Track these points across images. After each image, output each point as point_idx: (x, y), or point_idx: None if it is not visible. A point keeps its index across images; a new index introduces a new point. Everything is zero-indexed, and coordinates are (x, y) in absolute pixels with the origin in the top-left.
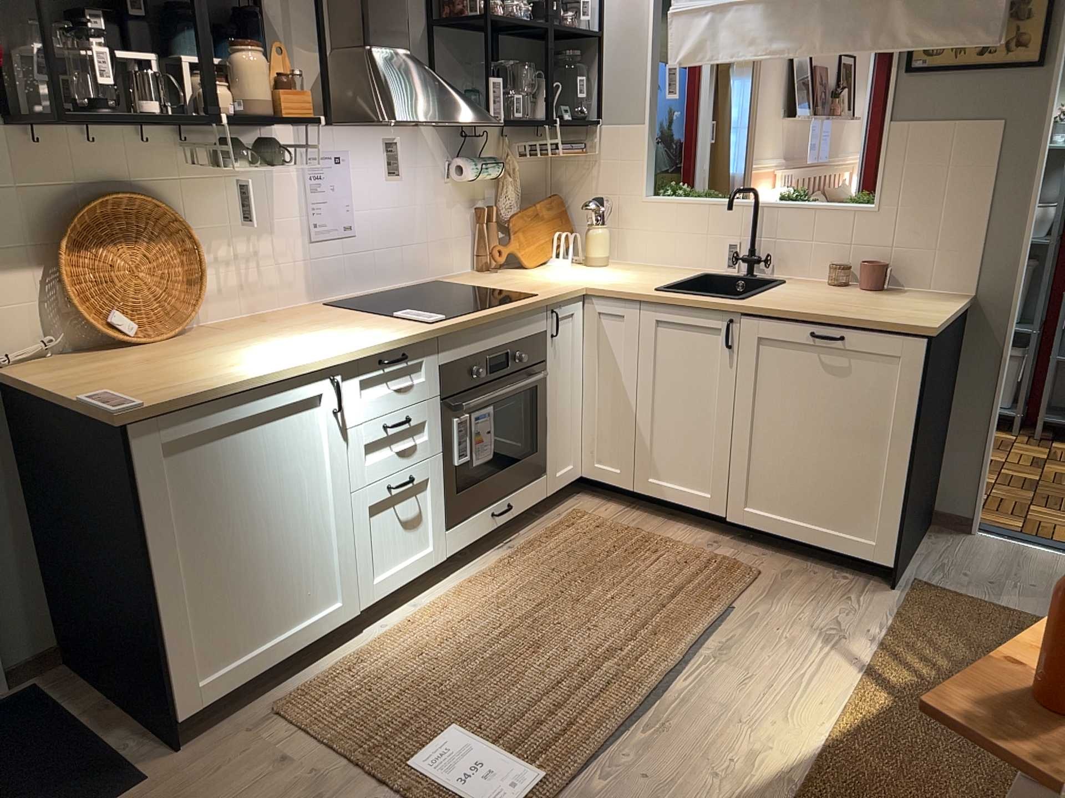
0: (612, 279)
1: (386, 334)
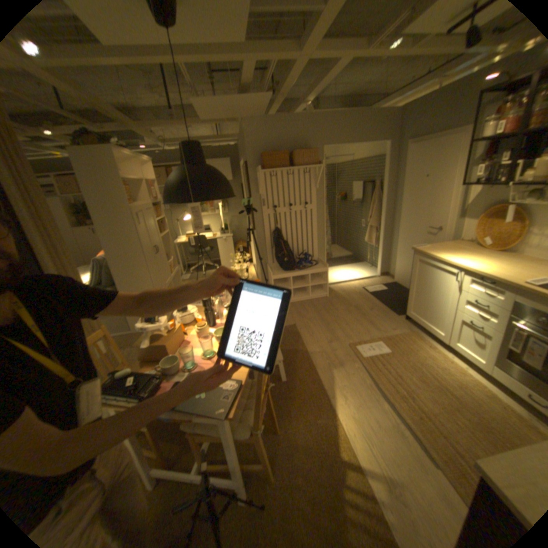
0: None
1: (499, 273)
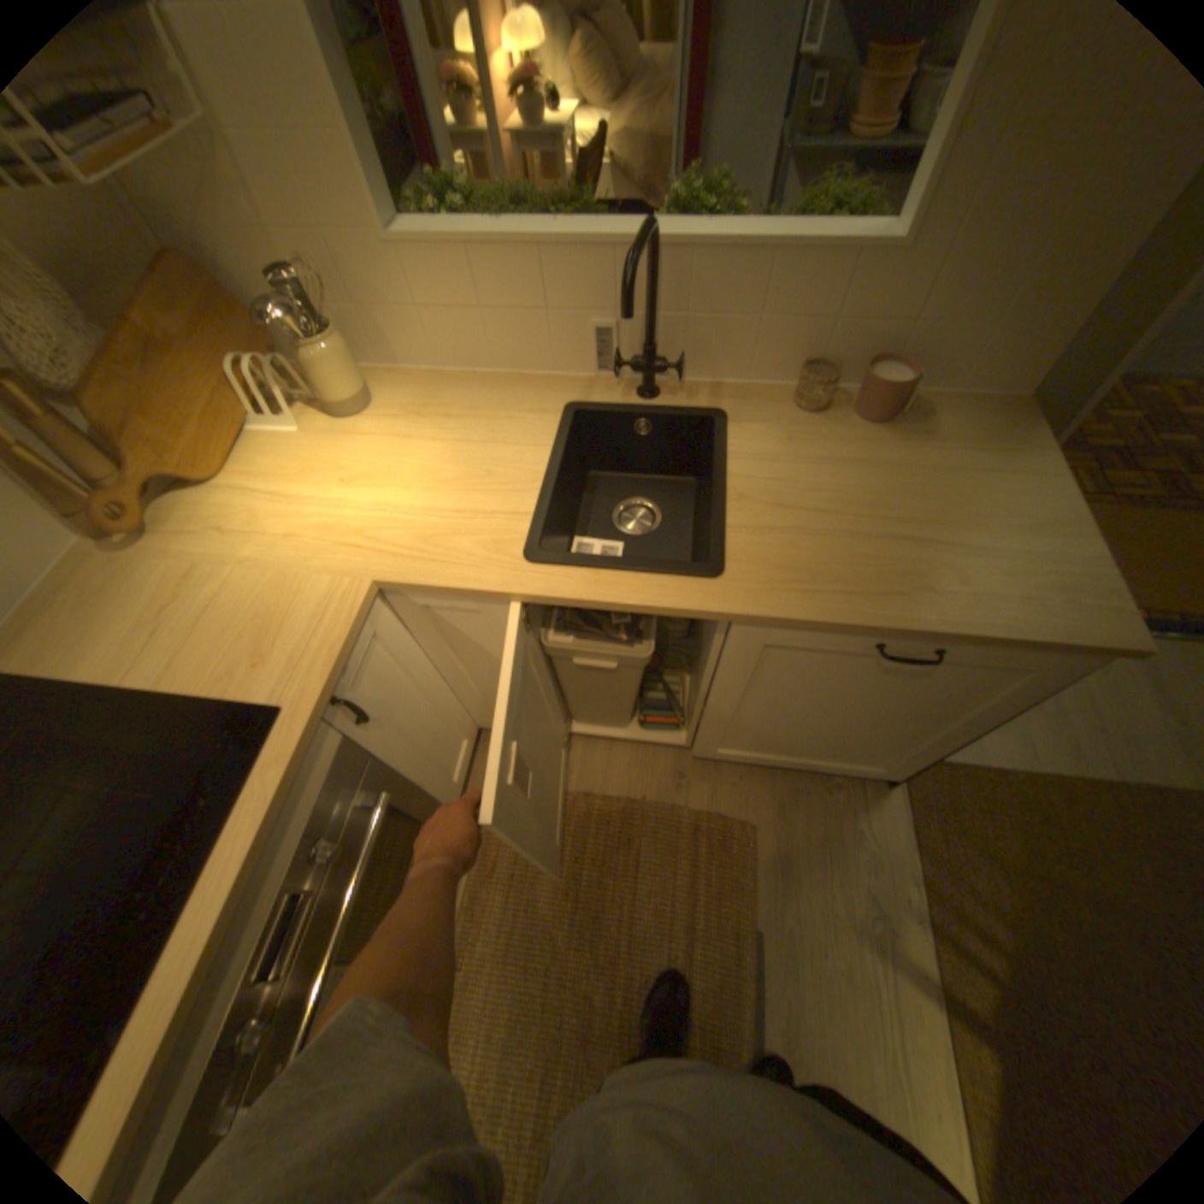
0: (404, 499)
1: None
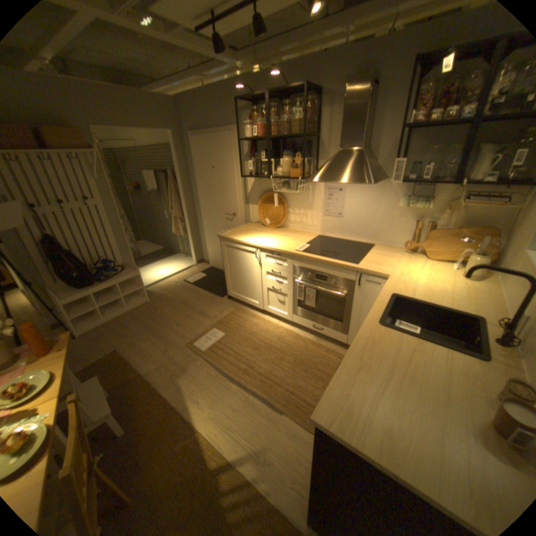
0: (421, 282)
1: (280, 246)
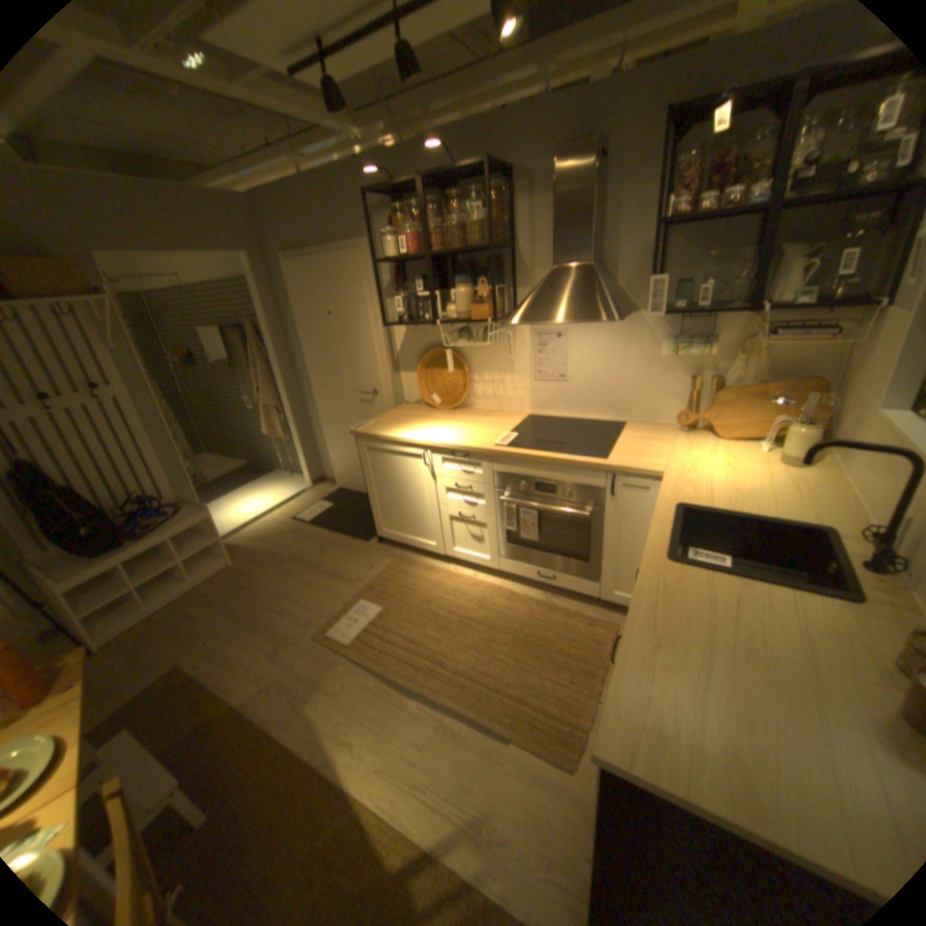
0: (718, 479)
1: (466, 441)
